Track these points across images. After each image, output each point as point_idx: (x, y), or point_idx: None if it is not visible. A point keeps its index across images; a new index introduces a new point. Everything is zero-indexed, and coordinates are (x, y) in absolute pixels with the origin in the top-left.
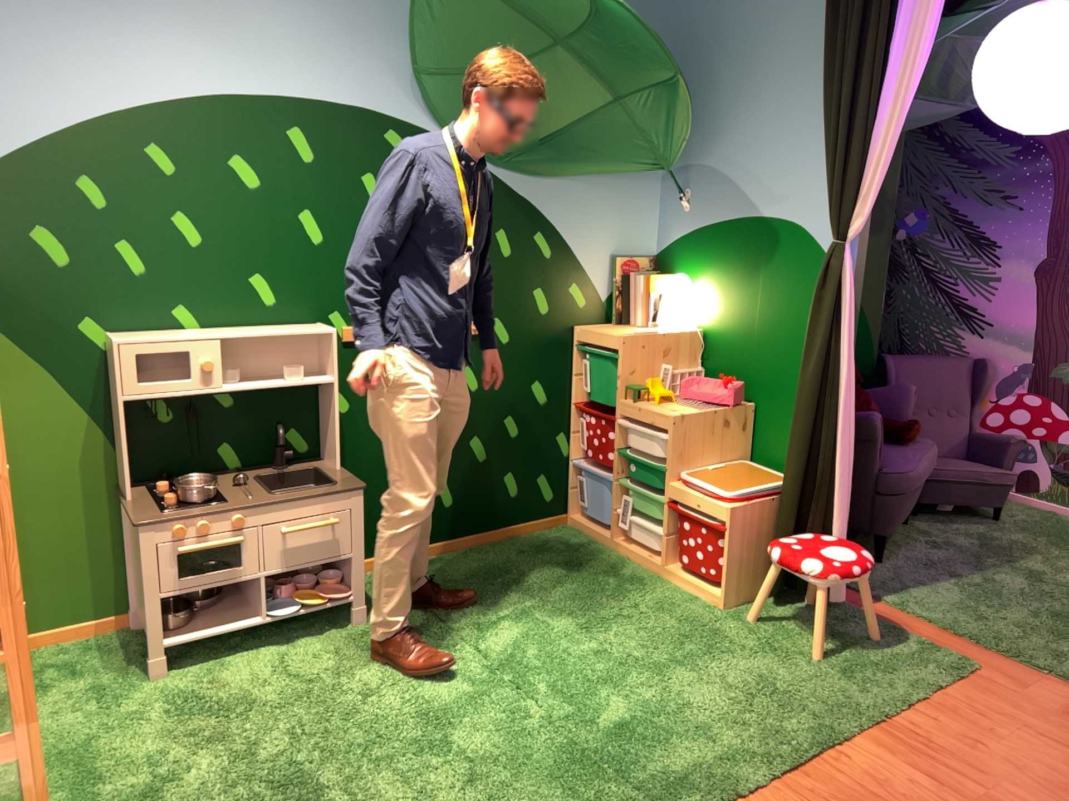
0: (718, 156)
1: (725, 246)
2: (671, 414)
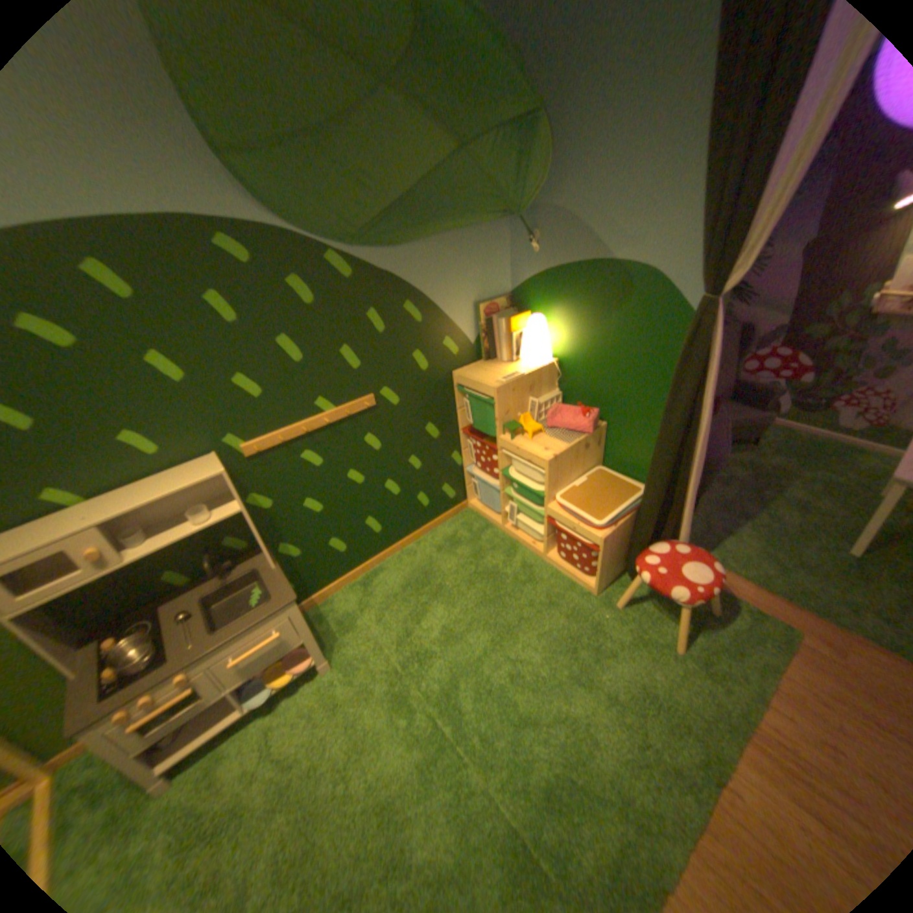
0: (566, 195)
1: (575, 287)
2: (544, 456)
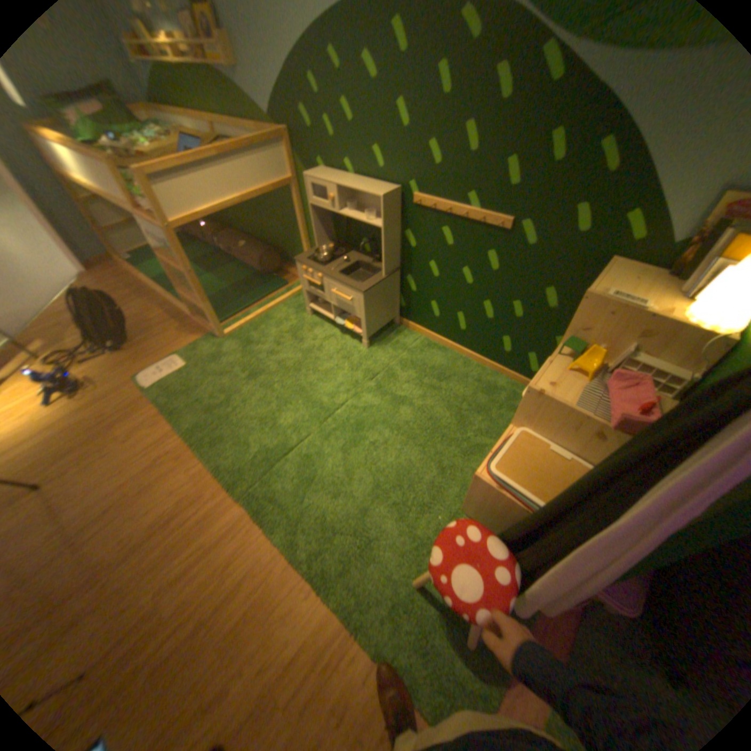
0: None
1: None
2: (537, 384)
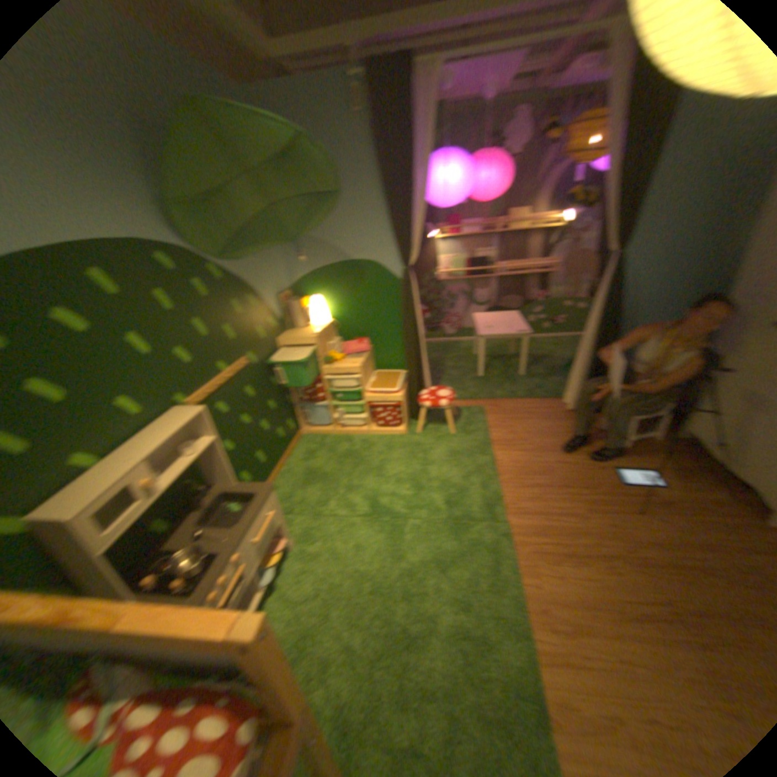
0: (318, 231)
1: (334, 277)
2: (357, 366)
